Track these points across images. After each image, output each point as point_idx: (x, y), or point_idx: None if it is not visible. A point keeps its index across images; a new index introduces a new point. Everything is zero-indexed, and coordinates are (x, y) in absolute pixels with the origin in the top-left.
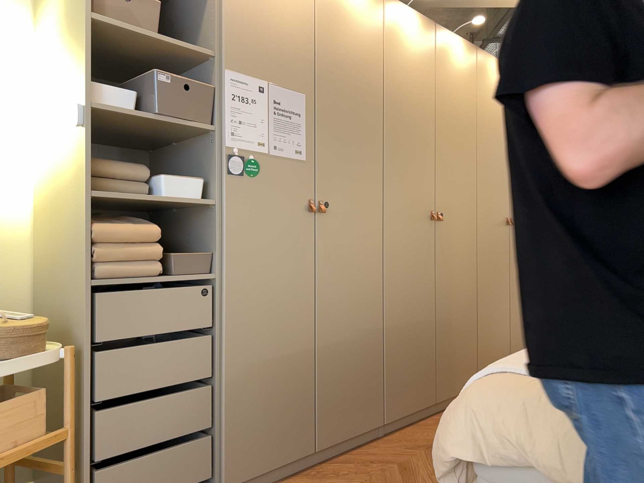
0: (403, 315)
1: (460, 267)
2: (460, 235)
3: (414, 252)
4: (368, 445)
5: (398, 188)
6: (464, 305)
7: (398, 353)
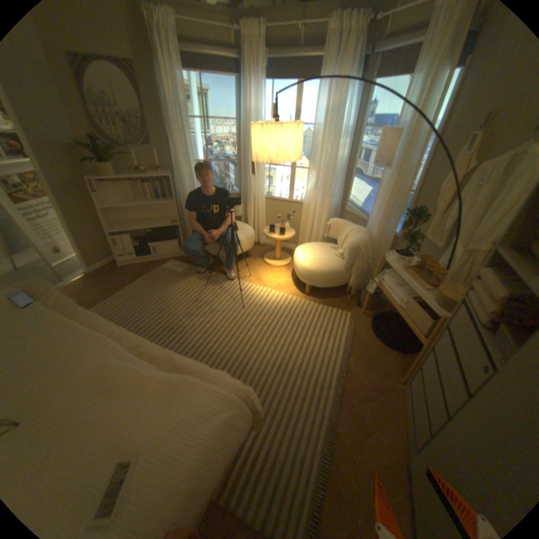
0: None
1: None
2: None
3: None
4: None
5: None
6: None
7: None
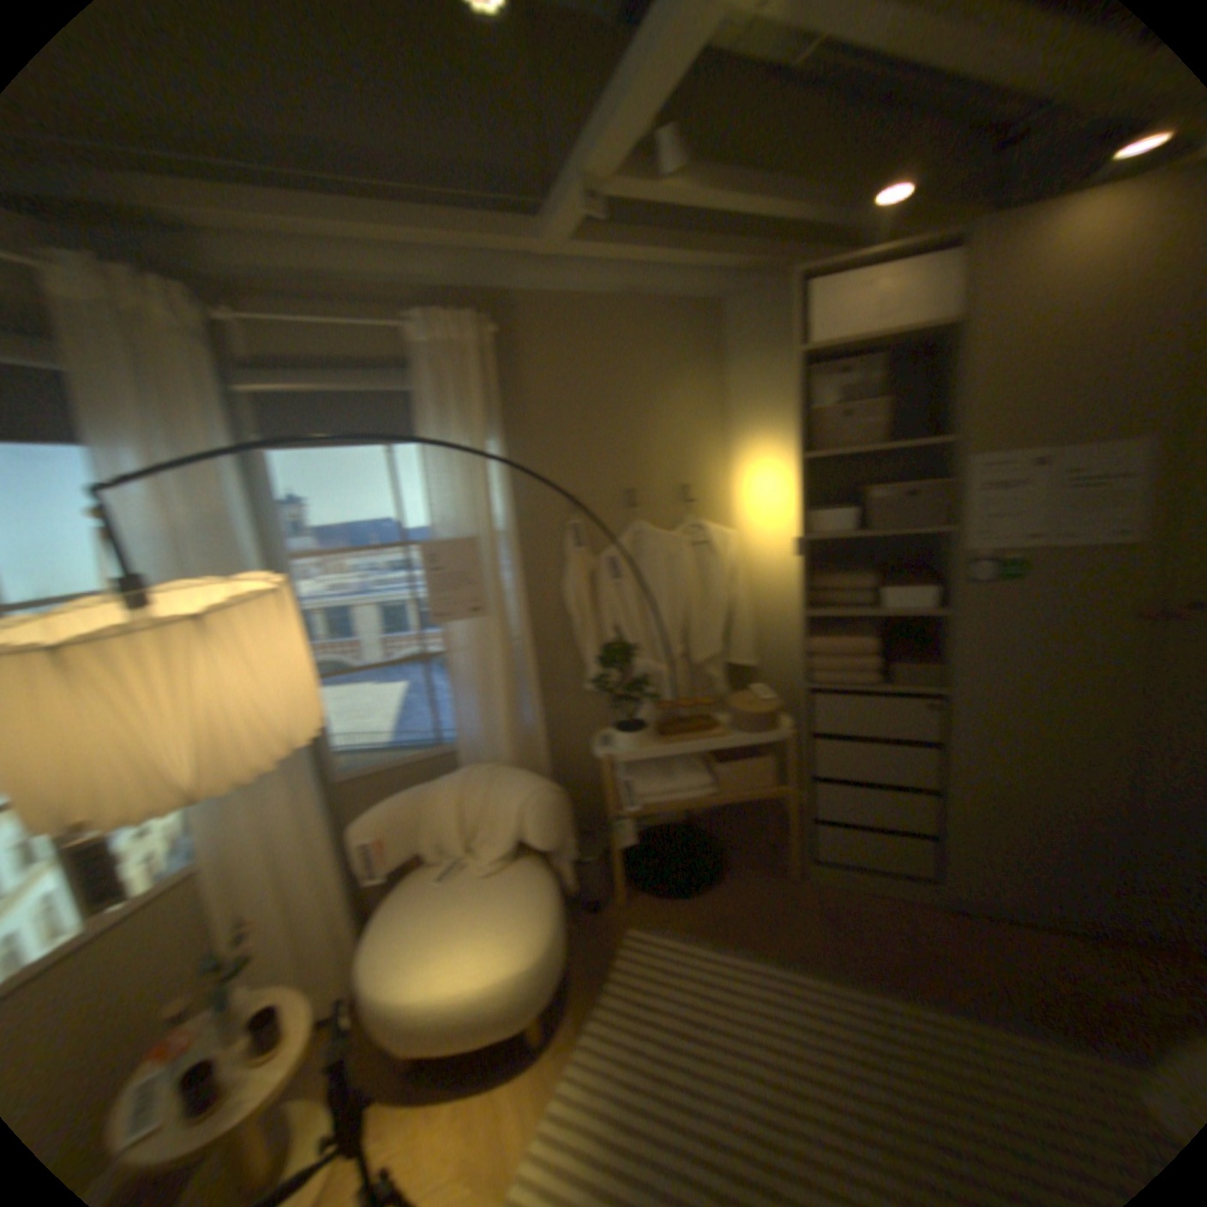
0: None
1: None
2: None
3: None
4: None
5: None
6: None
7: None
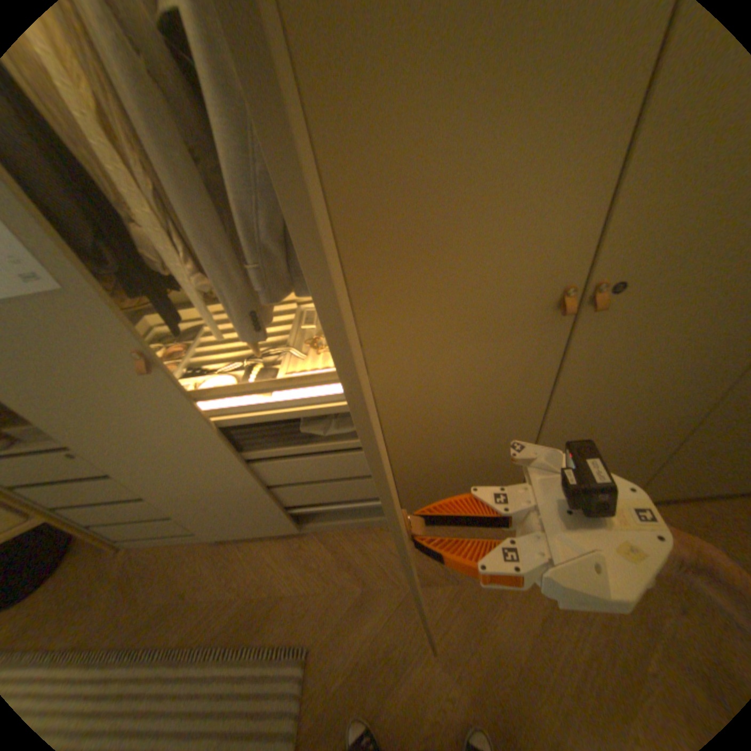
0: (438, 456)
1: (655, 383)
2: (692, 324)
3: (472, 382)
4: (379, 532)
5: (403, 270)
6: (638, 435)
7: (426, 486)
